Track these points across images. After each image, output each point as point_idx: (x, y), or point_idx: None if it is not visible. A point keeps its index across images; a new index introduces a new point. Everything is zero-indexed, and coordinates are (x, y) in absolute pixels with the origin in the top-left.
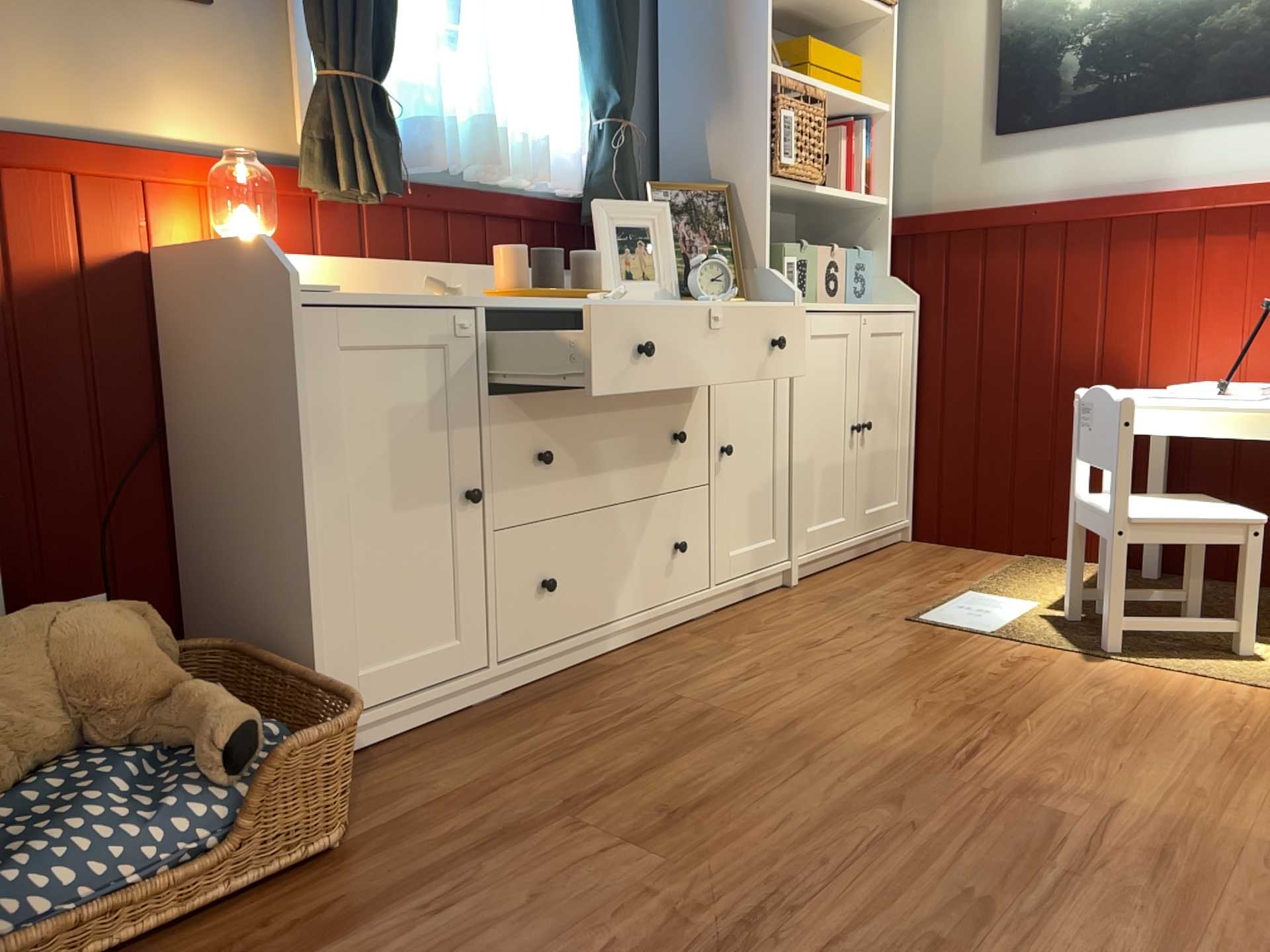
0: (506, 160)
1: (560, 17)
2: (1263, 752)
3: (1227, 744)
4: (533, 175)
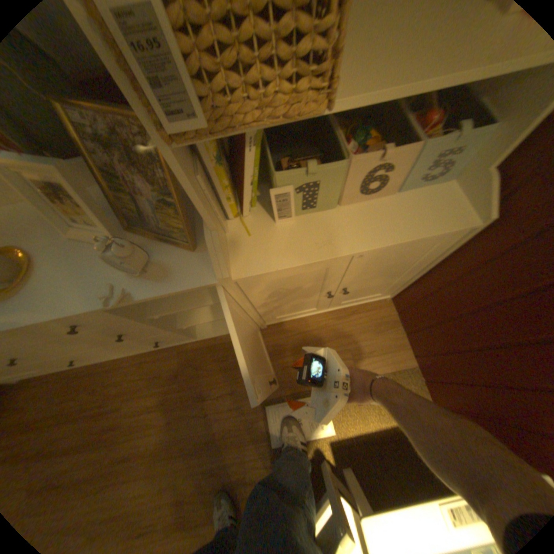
0: None
1: None
2: None
3: None
4: None
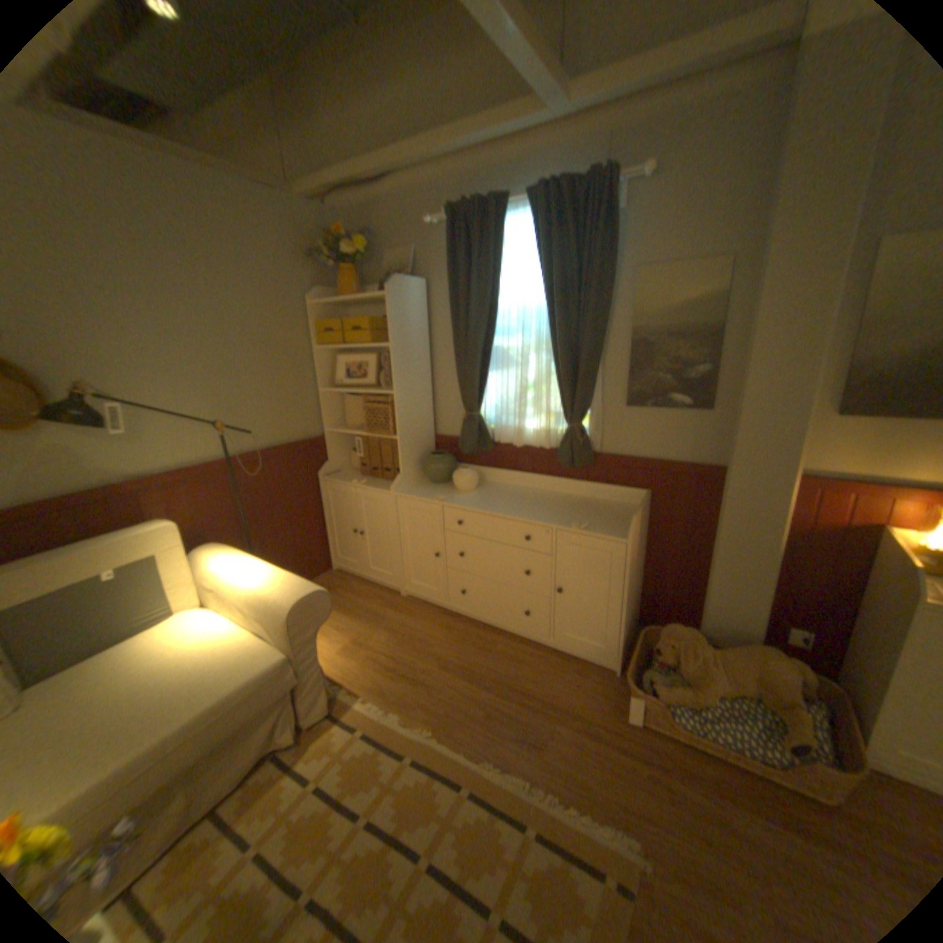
0: None
1: None
2: None
3: None
4: None
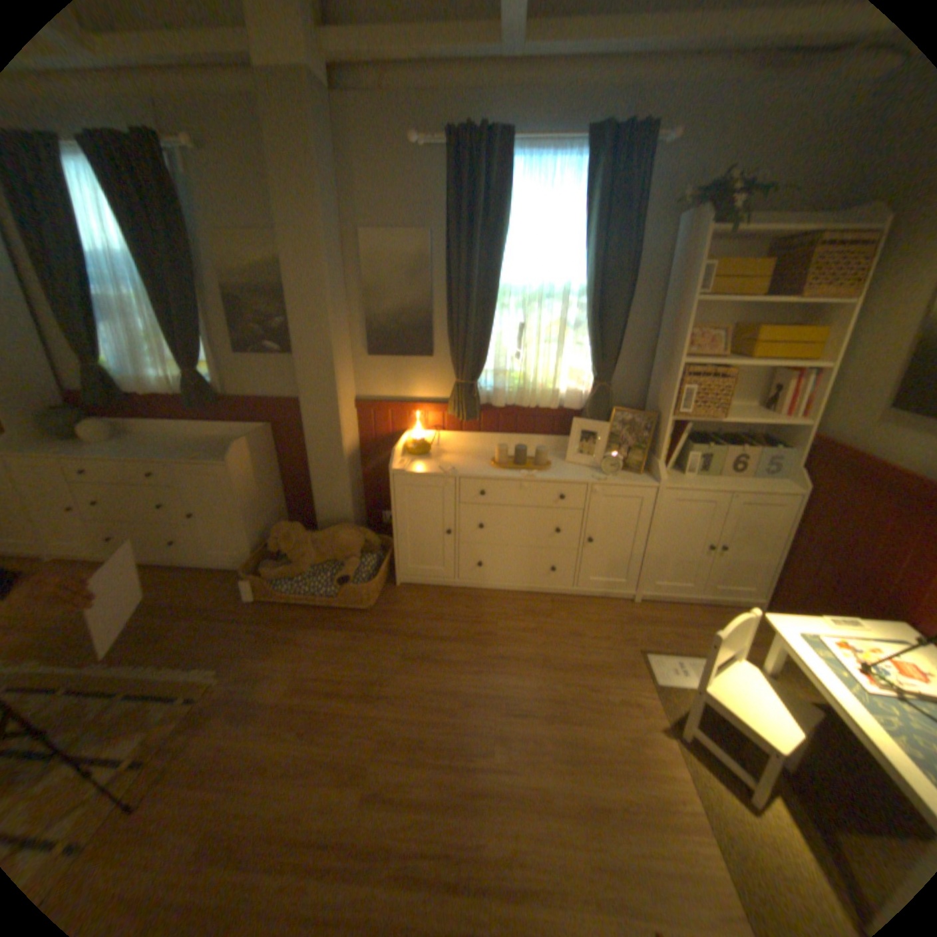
0: (544, 397)
1: (582, 334)
2: (616, 828)
3: (611, 810)
4: (548, 406)
